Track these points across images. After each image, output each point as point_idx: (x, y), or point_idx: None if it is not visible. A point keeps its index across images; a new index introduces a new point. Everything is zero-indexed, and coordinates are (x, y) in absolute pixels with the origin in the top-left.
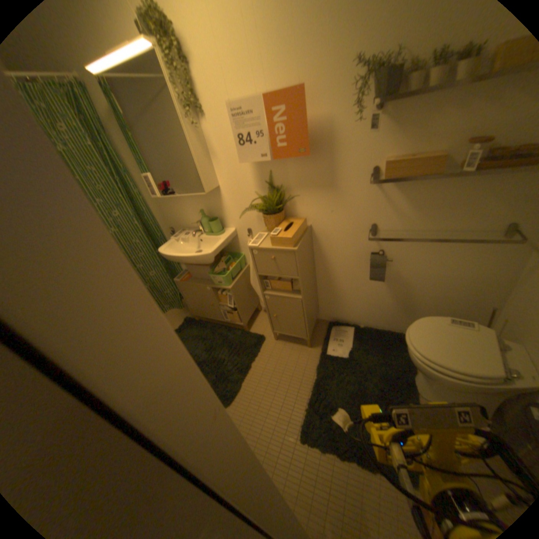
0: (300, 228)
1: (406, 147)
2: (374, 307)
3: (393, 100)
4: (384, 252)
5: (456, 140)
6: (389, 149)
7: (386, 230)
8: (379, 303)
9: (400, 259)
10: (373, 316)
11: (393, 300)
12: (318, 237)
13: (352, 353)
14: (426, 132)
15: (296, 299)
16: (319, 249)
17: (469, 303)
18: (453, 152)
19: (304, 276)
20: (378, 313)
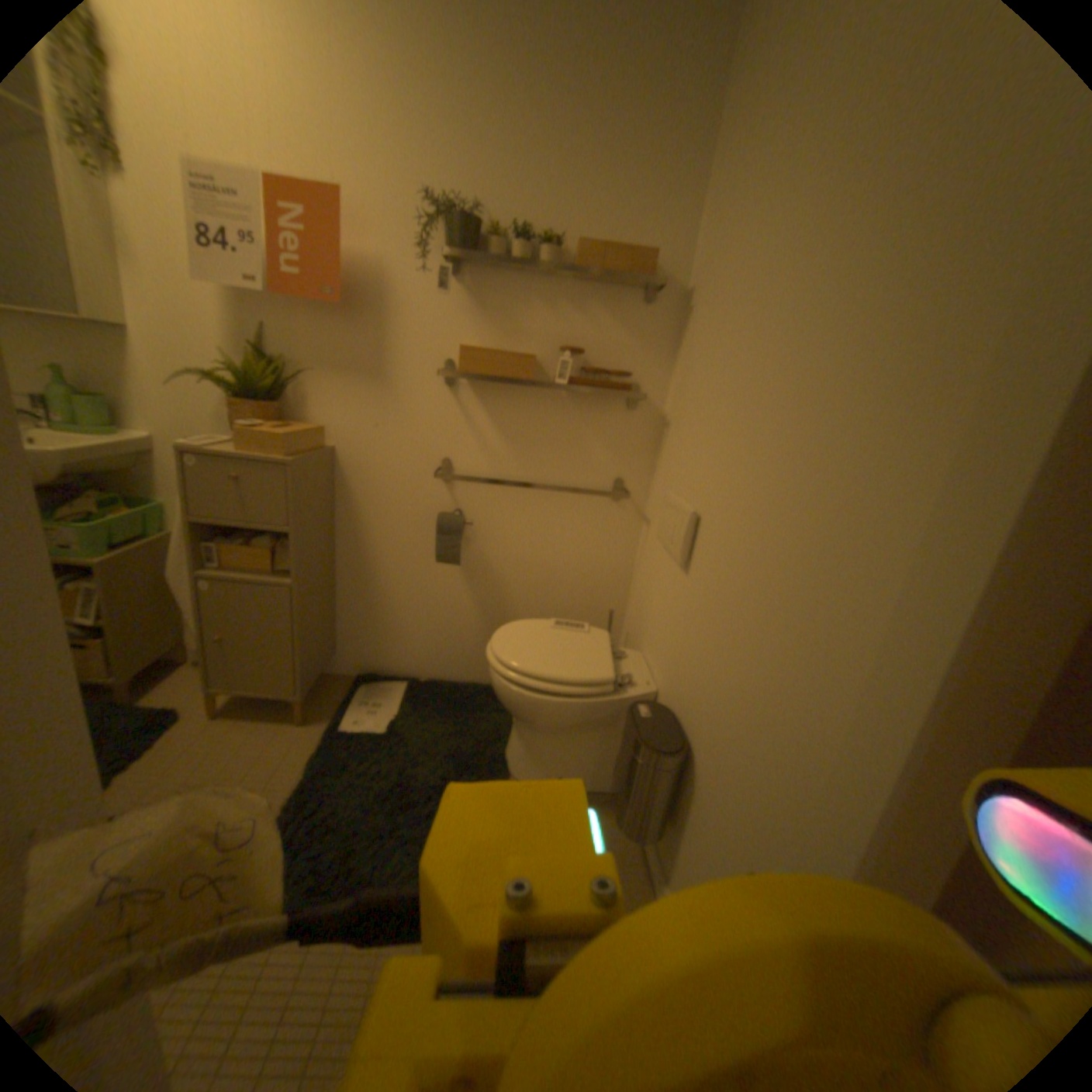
0: (310, 432)
1: (492, 337)
2: (450, 631)
3: (474, 266)
4: (464, 511)
5: (550, 345)
6: (469, 334)
7: (468, 471)
8: (457, 621)
9: (489, 527)
10: (448, 652)
11: (482, 611)
12: (350, 472)
13: (398, 721)
14: (515, 324)
15: (282, 584)
16: (350, 500)
17: (587, 610)
18: (548, 361)
19: (307, 533)
20: (456, 643)
